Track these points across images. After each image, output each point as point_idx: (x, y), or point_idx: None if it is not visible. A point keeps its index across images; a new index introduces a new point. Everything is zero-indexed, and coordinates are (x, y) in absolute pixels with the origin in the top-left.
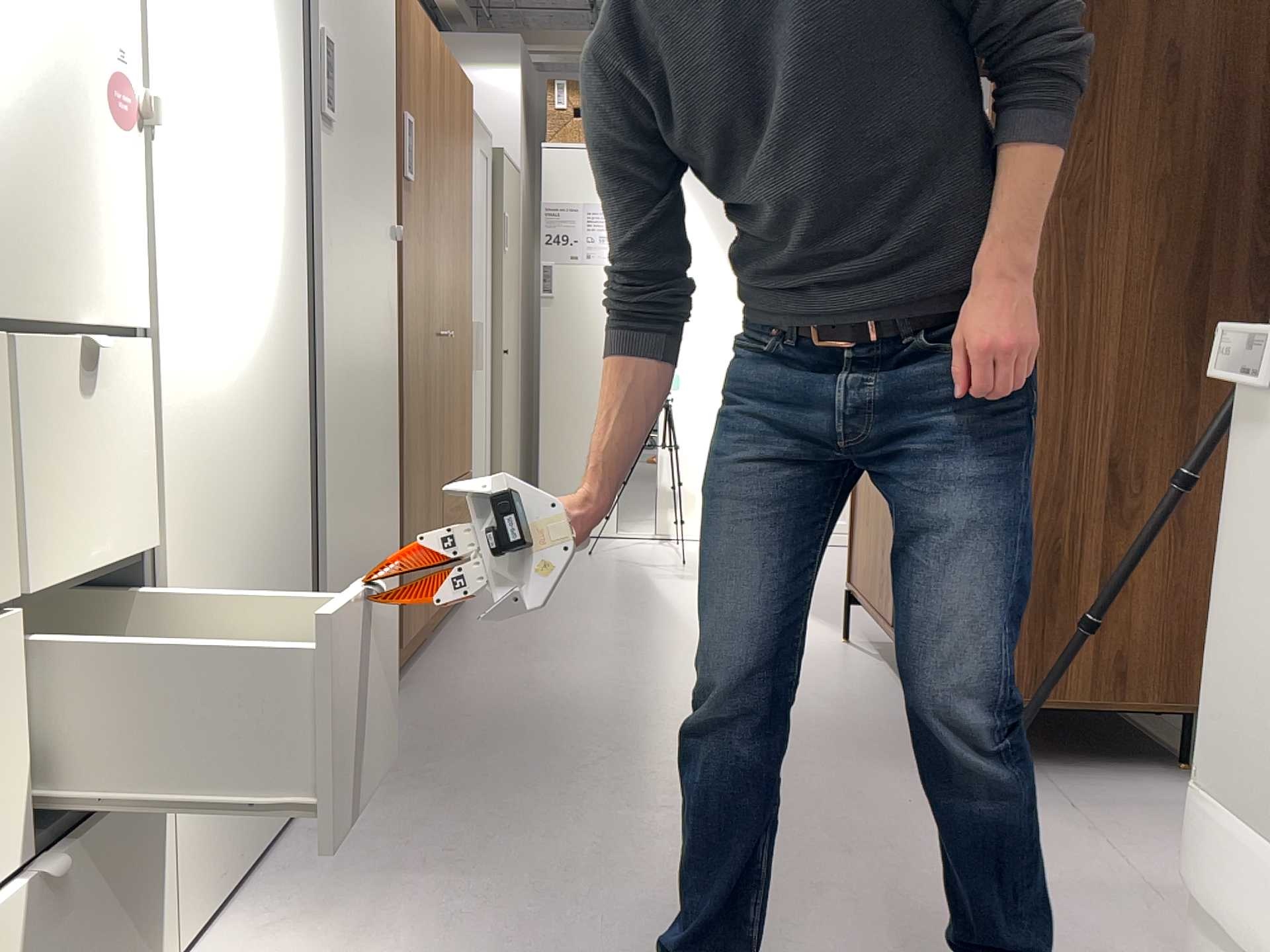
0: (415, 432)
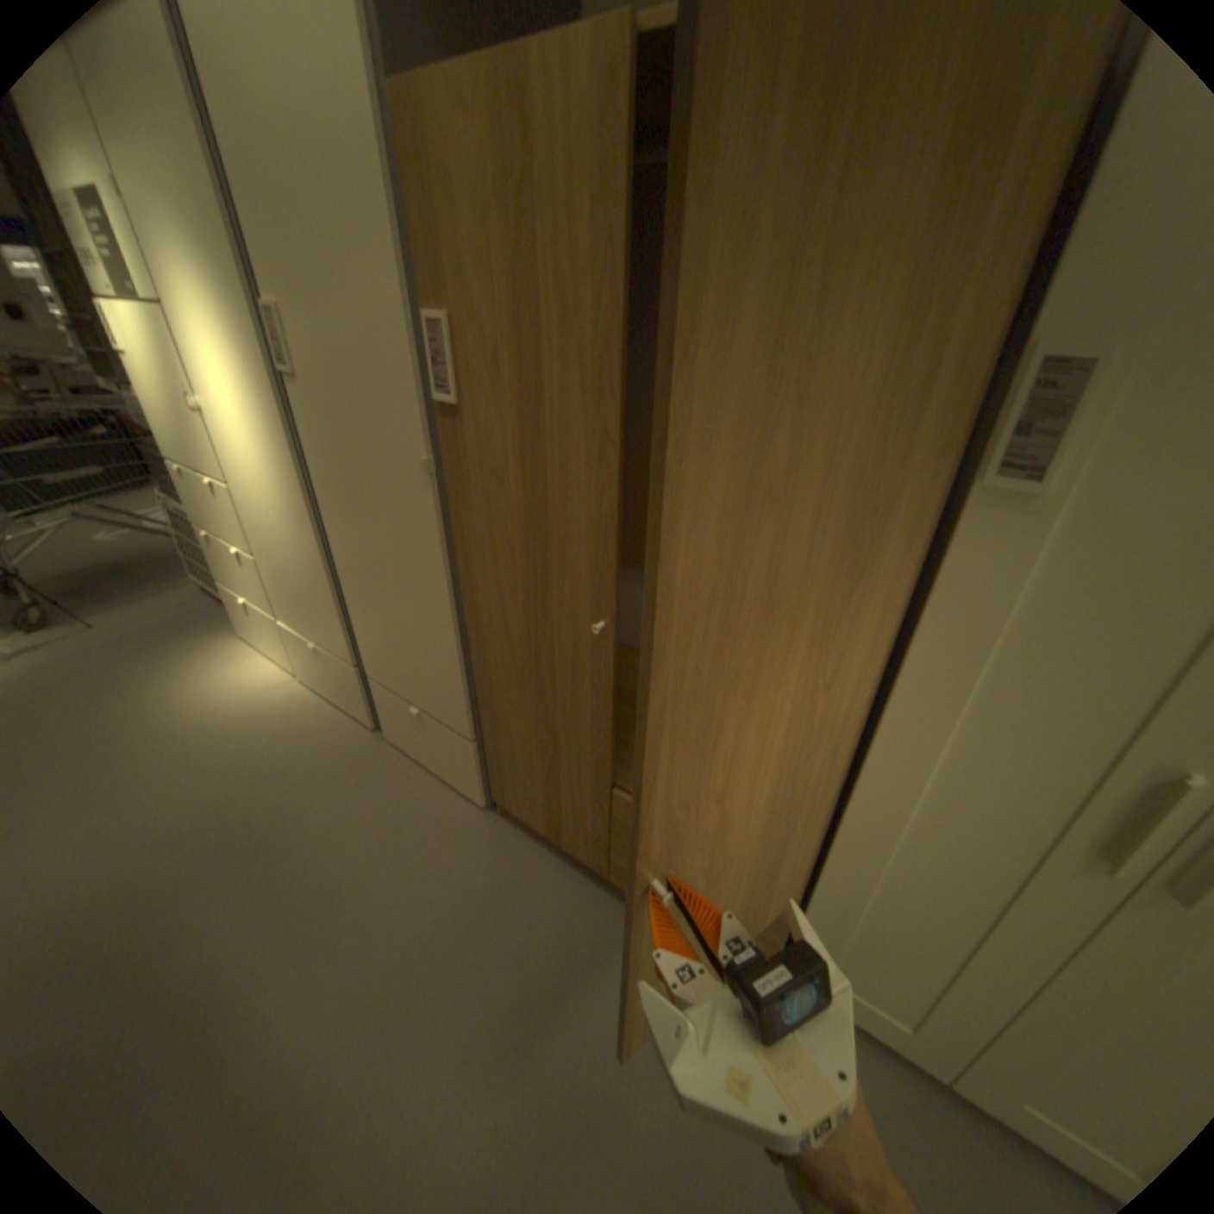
0: (507, 676)
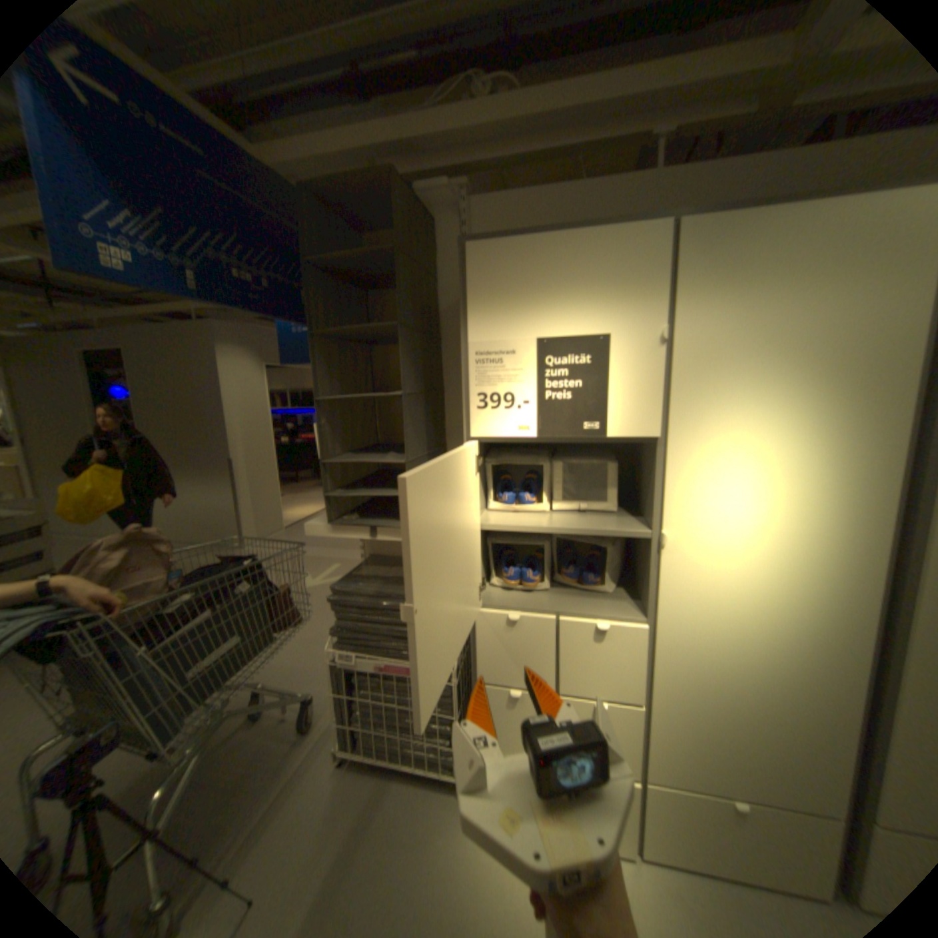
0: None
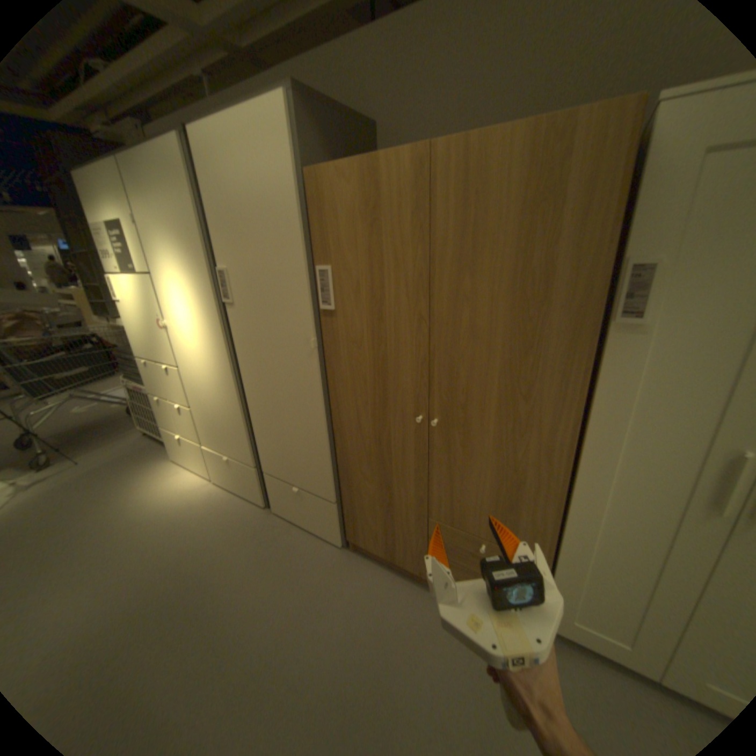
0: (360, 457)
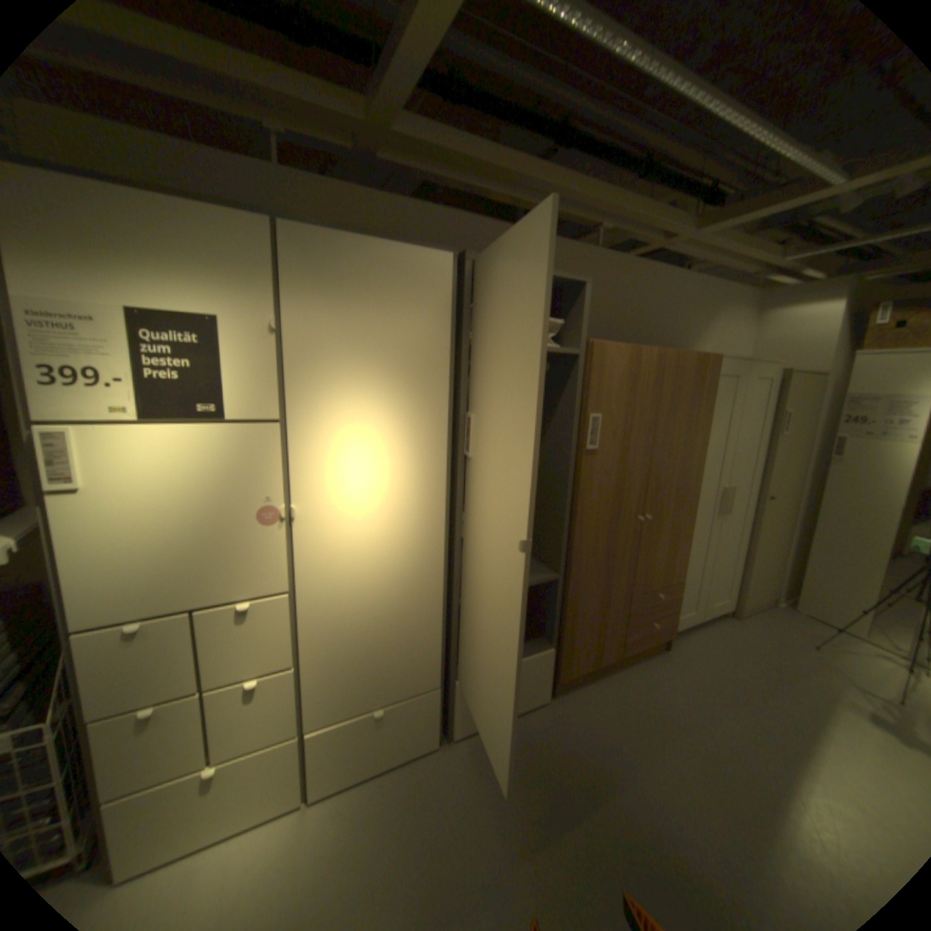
0: (590, 577)
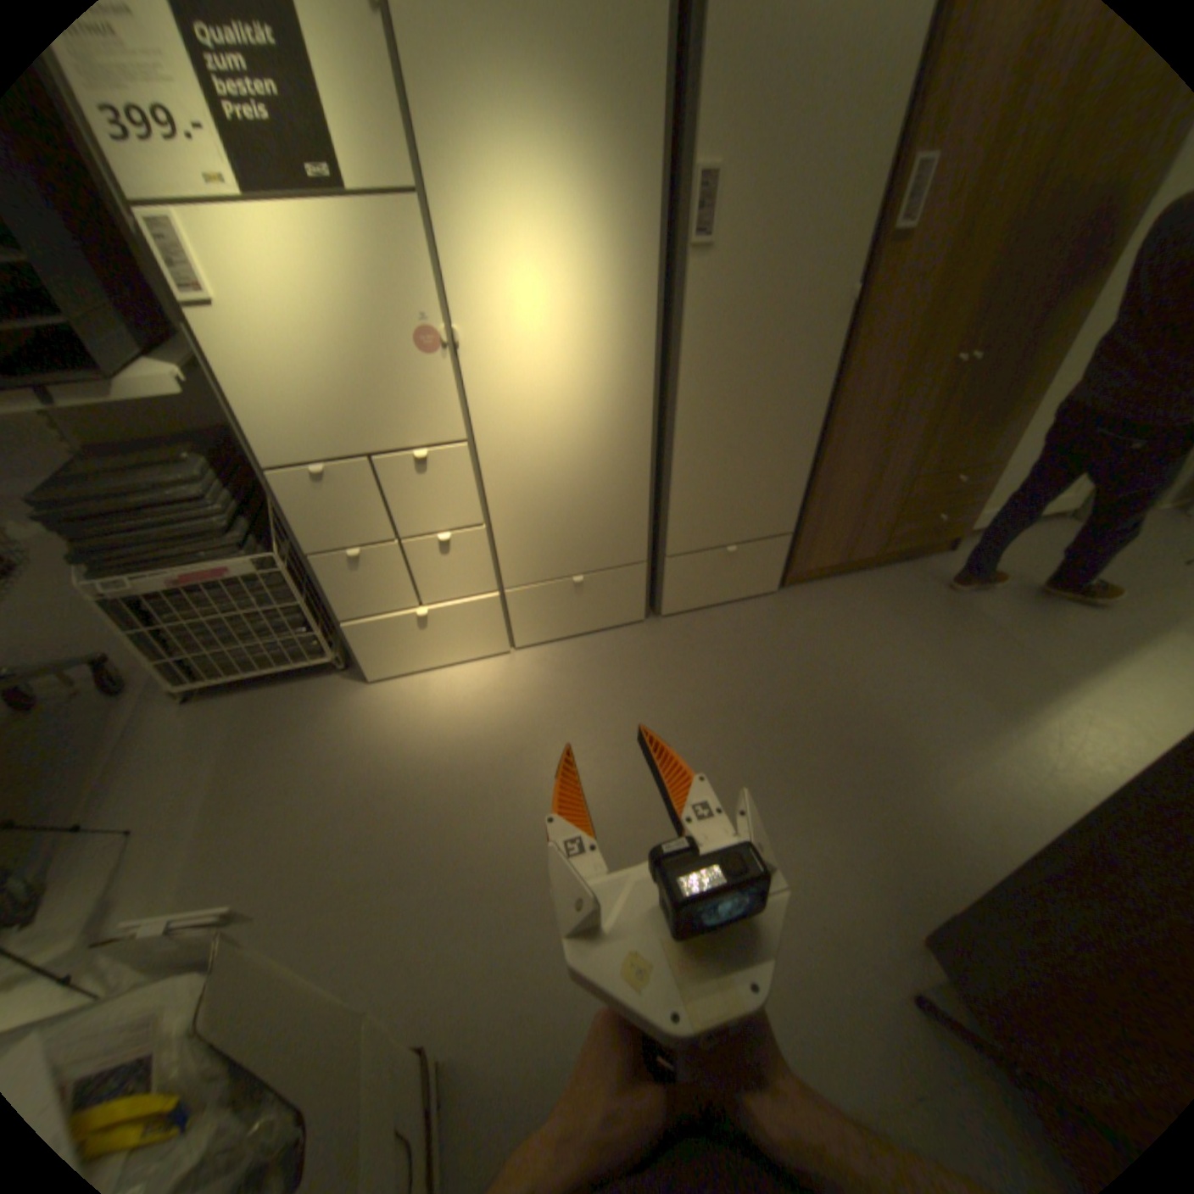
0: (859, 446)
